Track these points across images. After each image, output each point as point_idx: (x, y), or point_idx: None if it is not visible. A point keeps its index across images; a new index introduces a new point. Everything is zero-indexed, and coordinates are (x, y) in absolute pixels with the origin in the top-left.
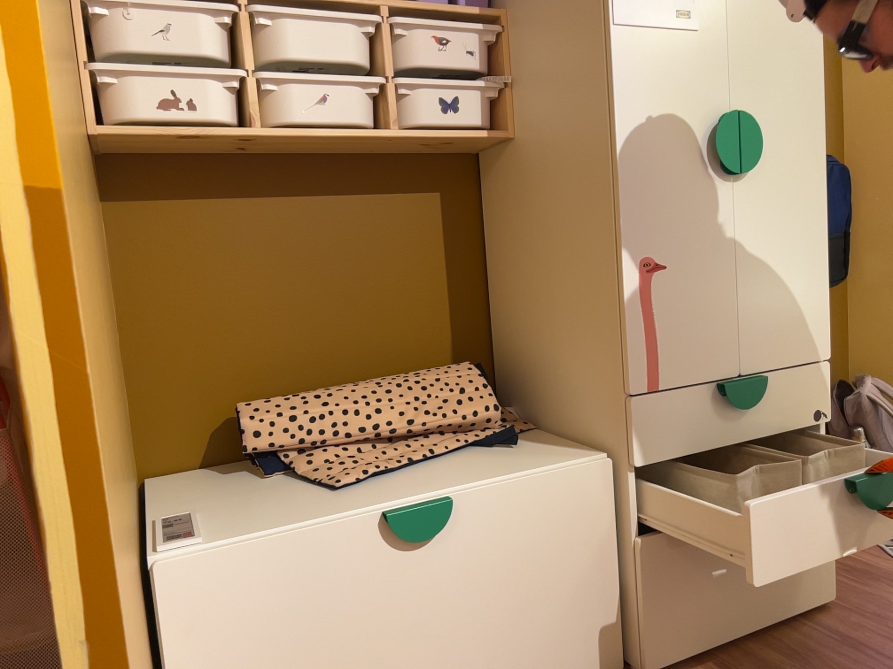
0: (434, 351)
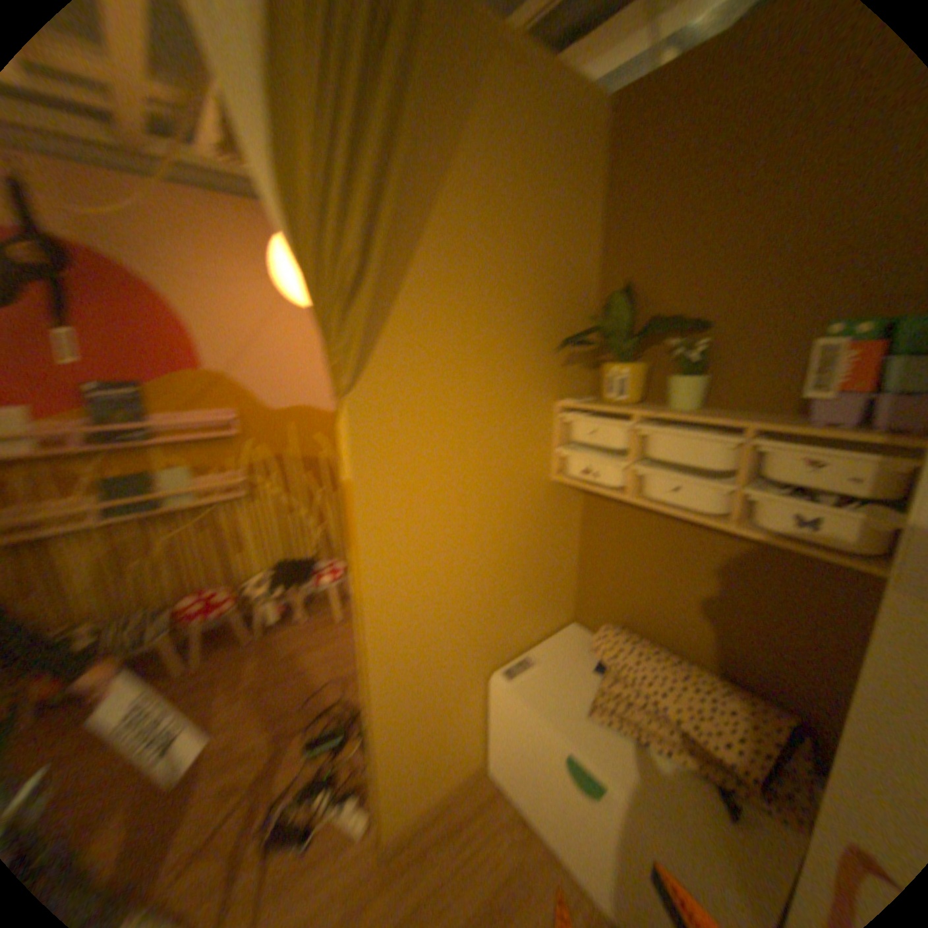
0: (778, 687)
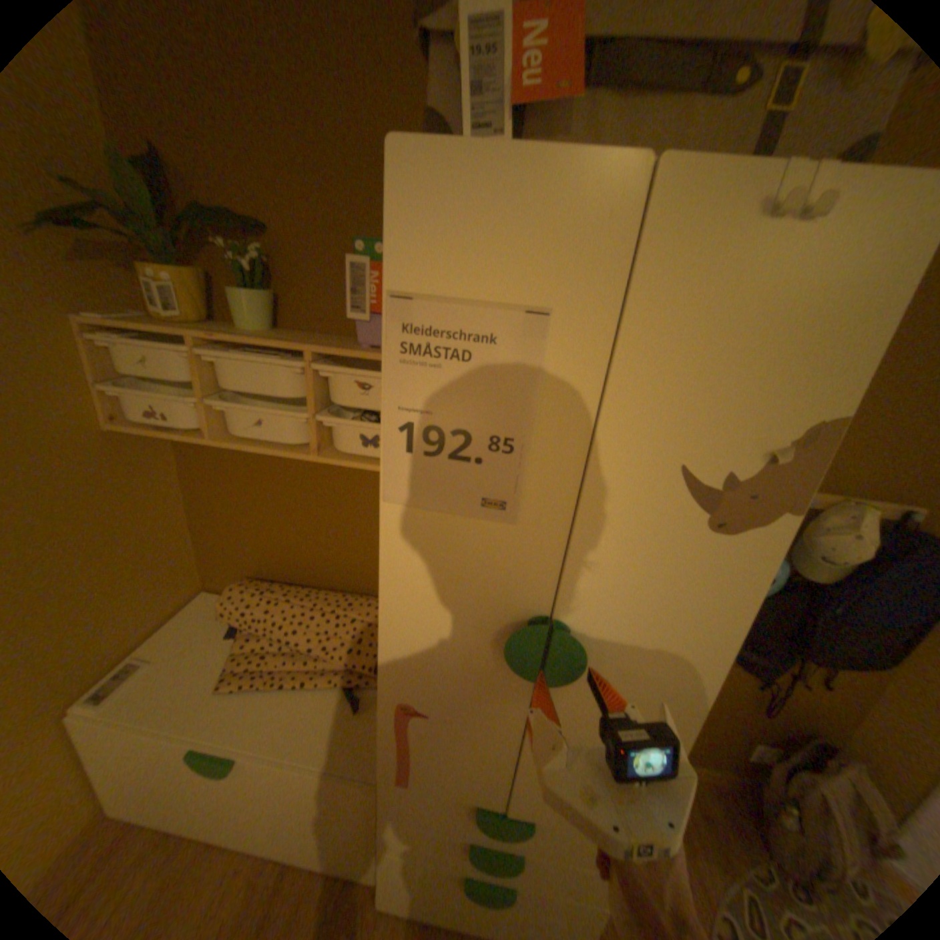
0: None
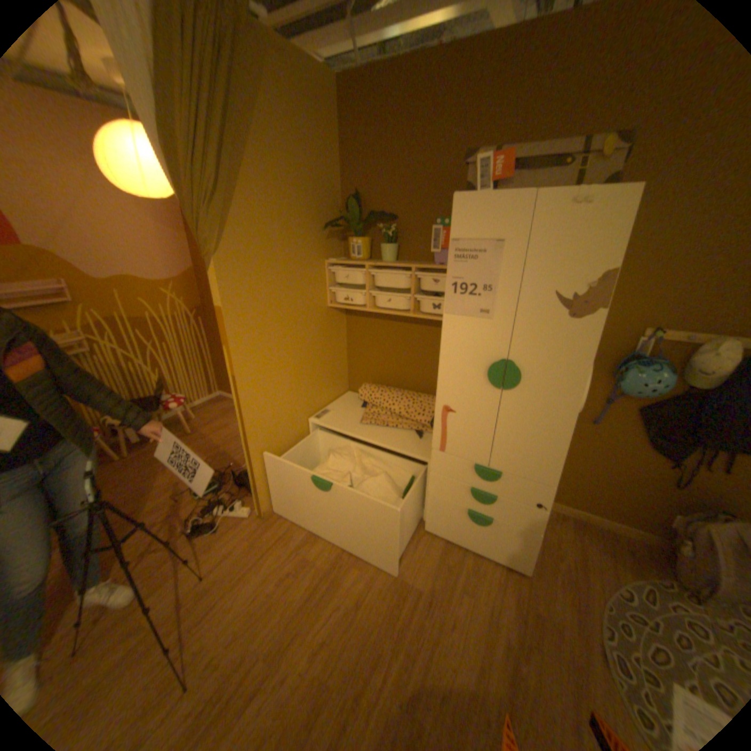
0: None
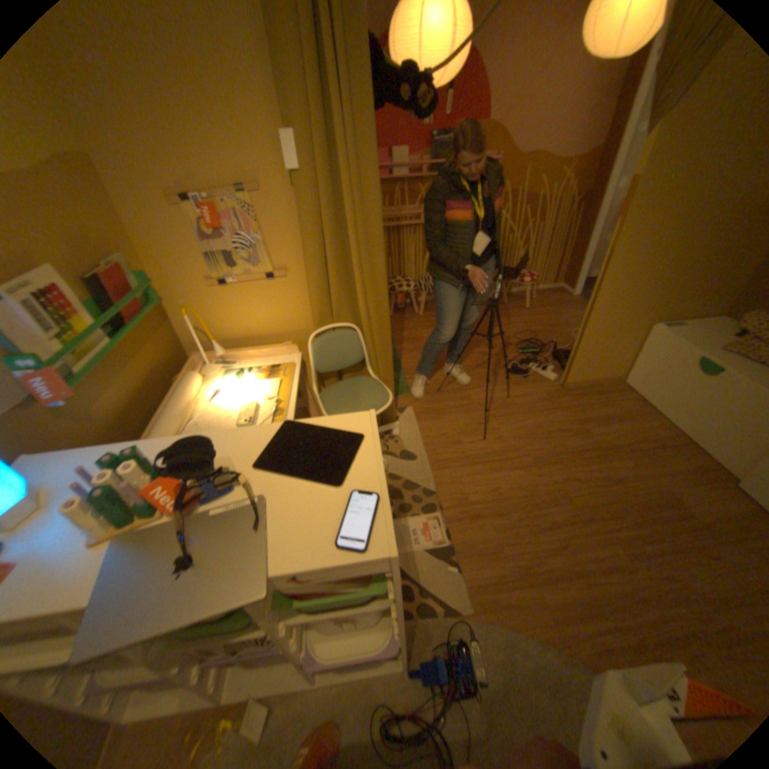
0: None
